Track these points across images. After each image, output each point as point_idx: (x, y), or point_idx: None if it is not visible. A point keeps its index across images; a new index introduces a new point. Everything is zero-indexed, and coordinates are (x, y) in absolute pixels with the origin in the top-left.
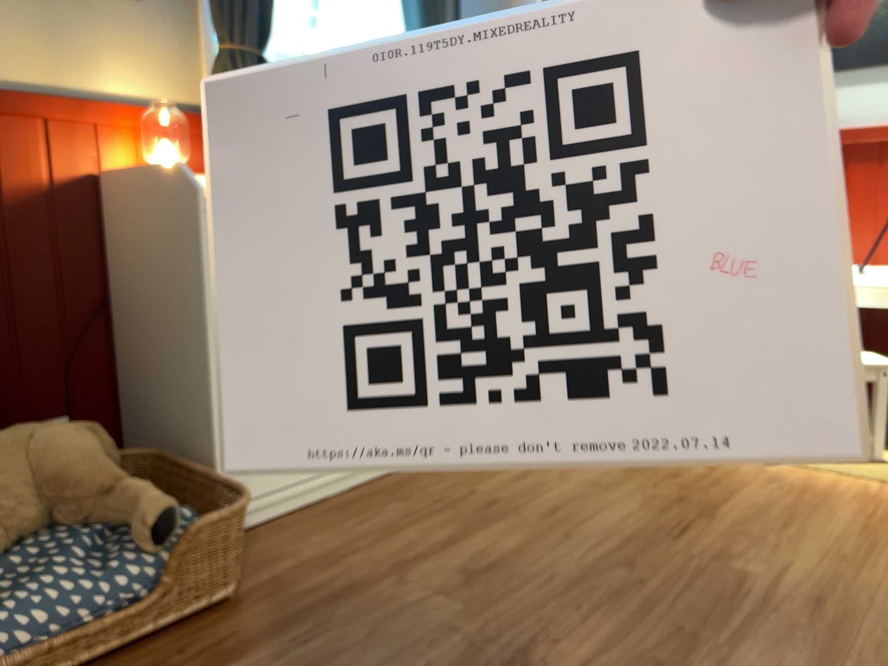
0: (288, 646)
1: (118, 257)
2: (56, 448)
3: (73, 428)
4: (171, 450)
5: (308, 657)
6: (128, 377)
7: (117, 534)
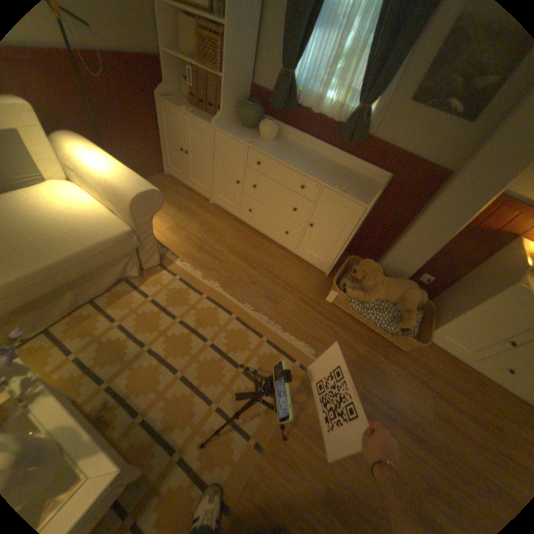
0: (396, 371)
1: (491, 262)
2: (410, 296)
3: (420, 293)
4: (440, 312)
5: (395, 378)
6: (457, 286)
7: (401, 319)
